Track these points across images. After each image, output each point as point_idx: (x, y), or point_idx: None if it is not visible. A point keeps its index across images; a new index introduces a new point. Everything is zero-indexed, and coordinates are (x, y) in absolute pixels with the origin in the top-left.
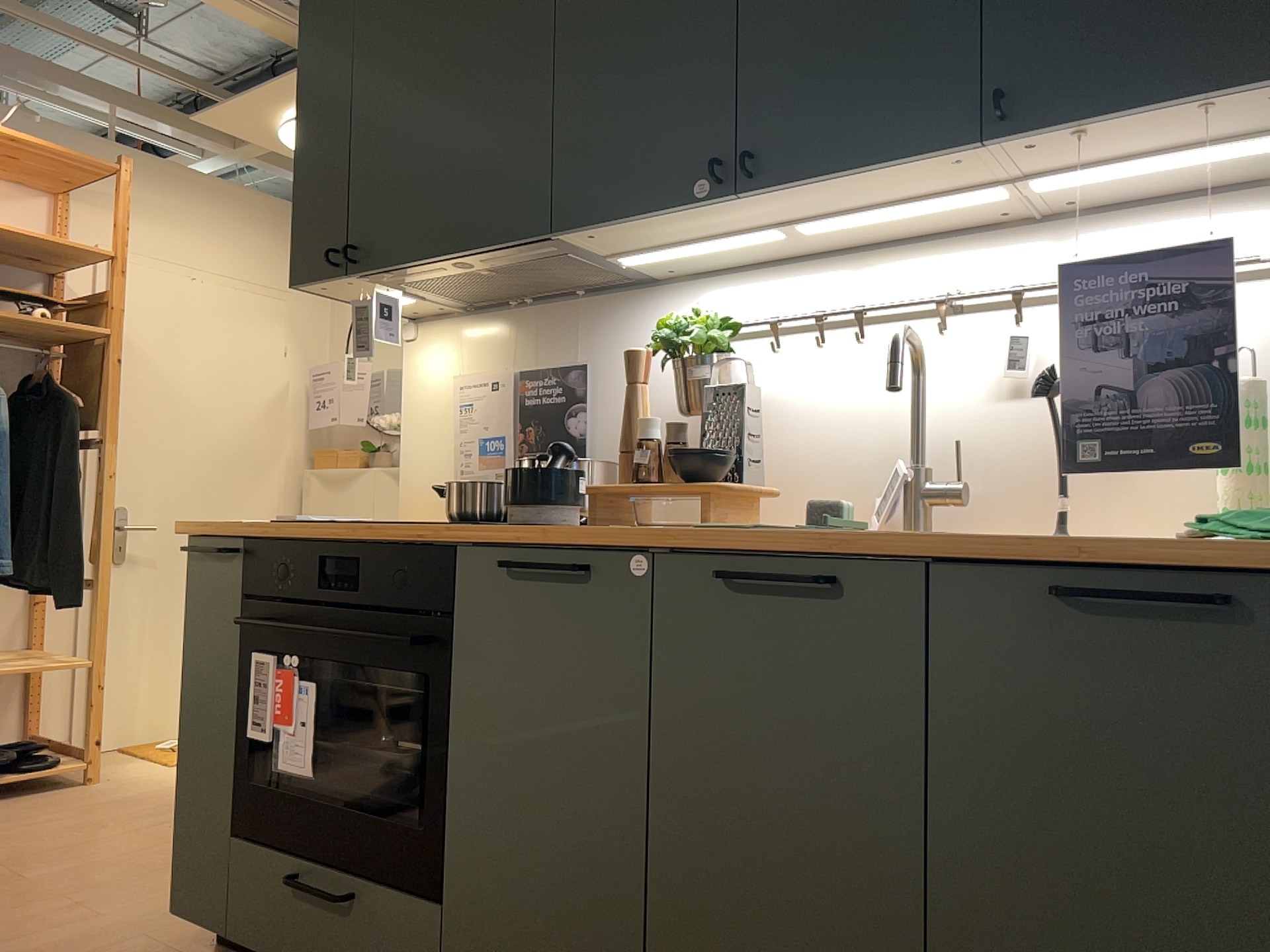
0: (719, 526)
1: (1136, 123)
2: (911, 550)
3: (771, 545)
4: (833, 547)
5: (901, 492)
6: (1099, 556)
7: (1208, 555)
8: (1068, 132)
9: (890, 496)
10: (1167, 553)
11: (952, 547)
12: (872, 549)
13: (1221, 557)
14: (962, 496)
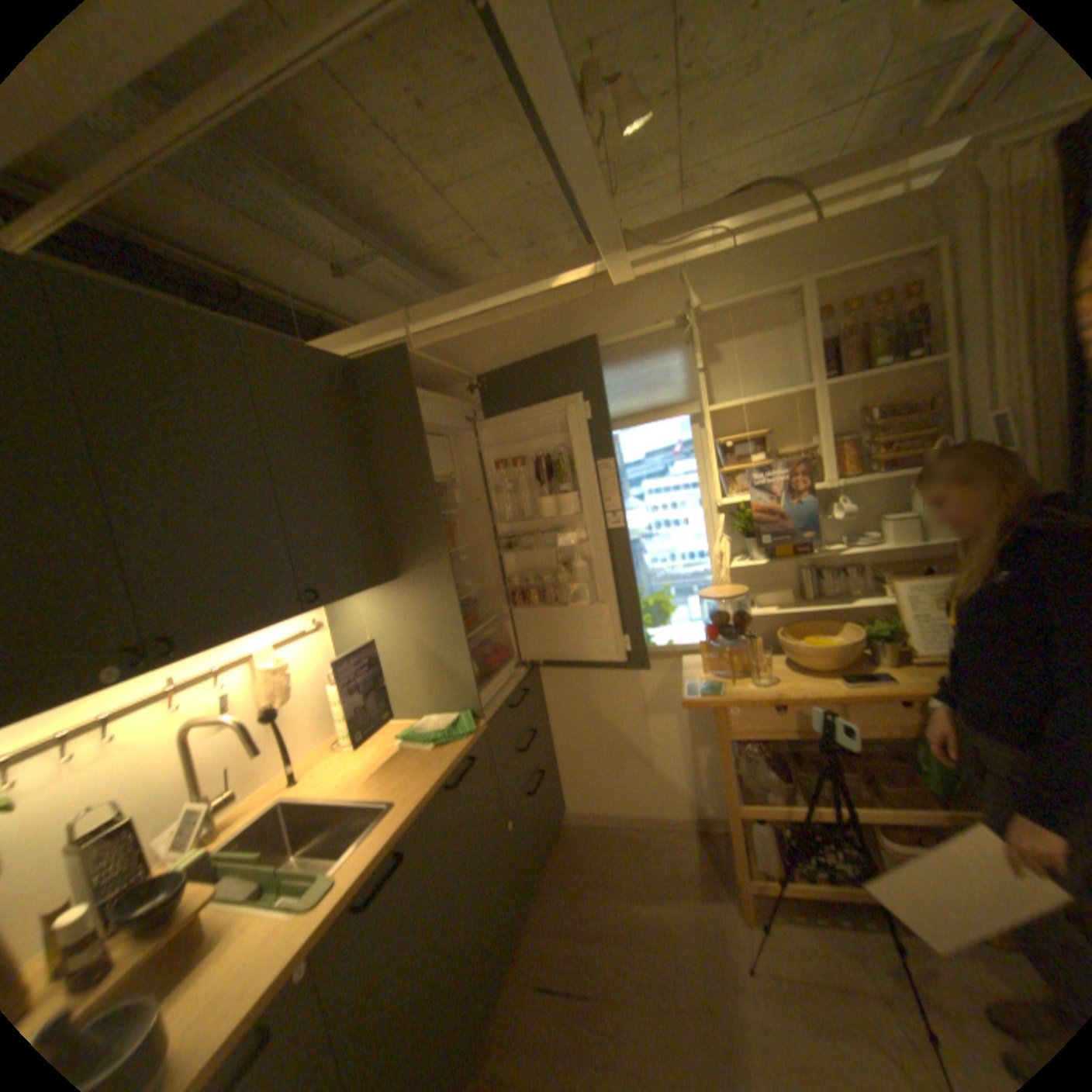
0: (318, 896)
1: (338, 598)
2: (416, 814)
3: (361, 872)
4: (393, 841)
5: (199, 823)
6: (451, 769)
7: (467, 750)
8: (324, 605)
9: (182, 832)
10: (452, 757)
11: (427, 800)
12: (405, 827)
13: (461, 749)
14: (228, 801)
